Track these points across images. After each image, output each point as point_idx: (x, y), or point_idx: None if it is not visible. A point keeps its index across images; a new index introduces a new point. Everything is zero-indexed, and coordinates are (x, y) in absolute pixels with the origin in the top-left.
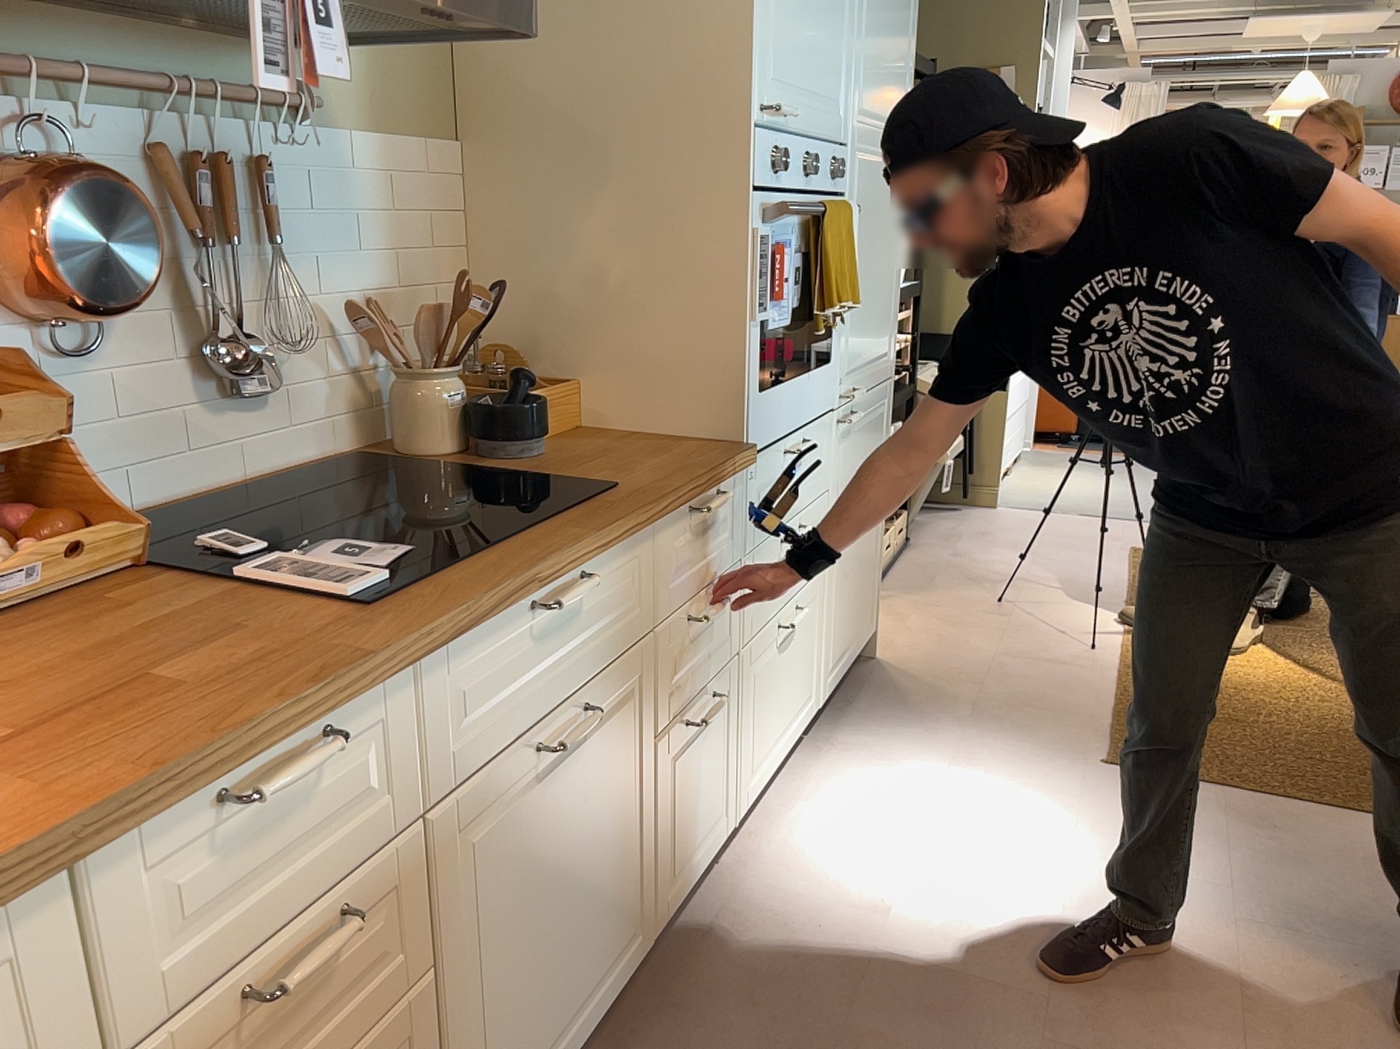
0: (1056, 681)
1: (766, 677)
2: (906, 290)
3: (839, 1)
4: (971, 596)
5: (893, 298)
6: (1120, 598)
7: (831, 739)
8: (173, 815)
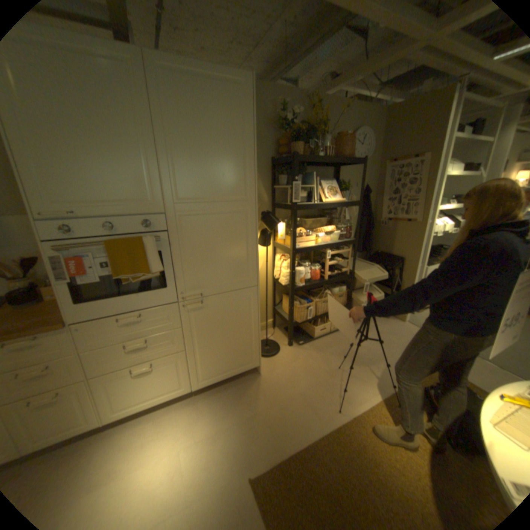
0: (299, 423)
1: (118, 386)
2: (337, 243)
3: (128, 161)
4: (331, 362)
5: (249, 259)
6: (394, 392)
7: (196, 403)
8: None
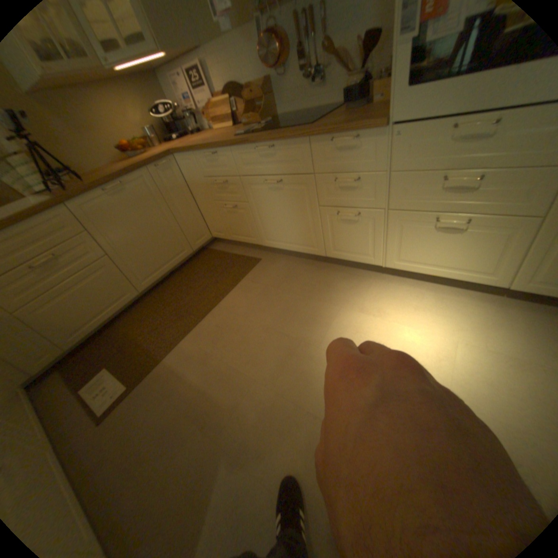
0: None
1: (417, 232)
2: None
3: None
4: None
5: None
6: None
7: (509, 307)
8: (200, 152)
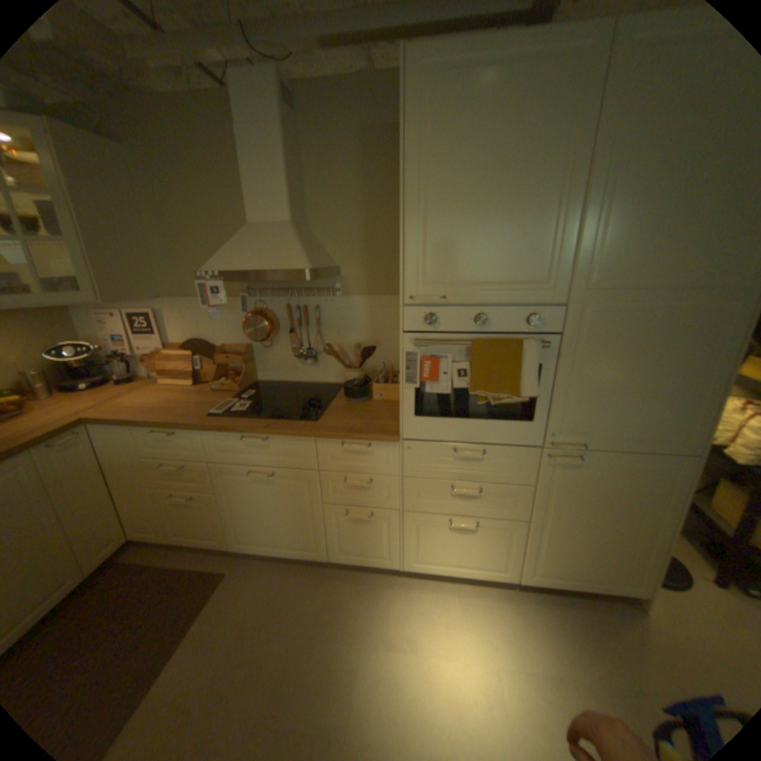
0: None
1: (433, 533)
2: None
3: (538, 220)
4: None
5: (703, 403)
6: None
7: (524, 605)
8: (145, 429)
